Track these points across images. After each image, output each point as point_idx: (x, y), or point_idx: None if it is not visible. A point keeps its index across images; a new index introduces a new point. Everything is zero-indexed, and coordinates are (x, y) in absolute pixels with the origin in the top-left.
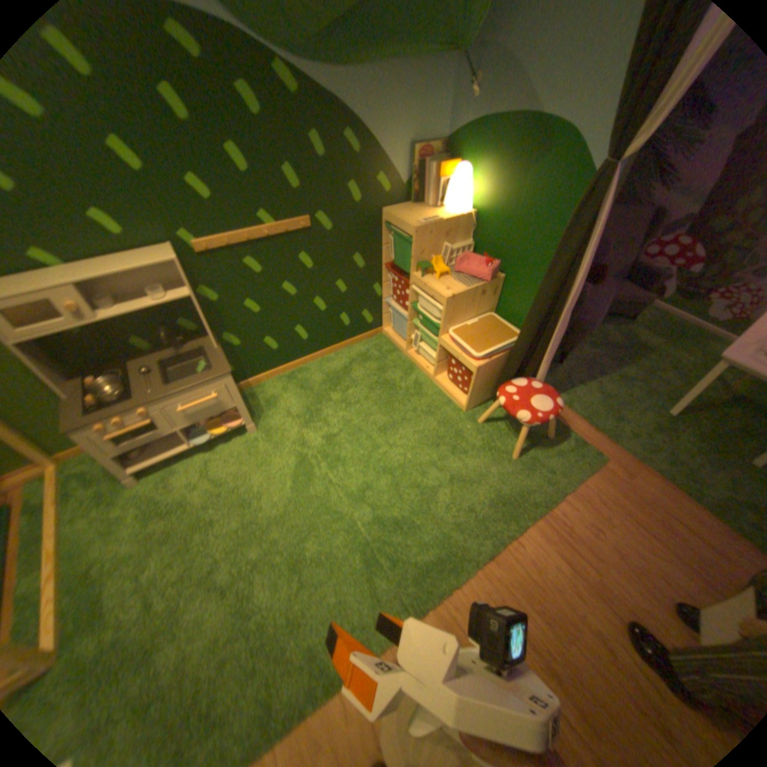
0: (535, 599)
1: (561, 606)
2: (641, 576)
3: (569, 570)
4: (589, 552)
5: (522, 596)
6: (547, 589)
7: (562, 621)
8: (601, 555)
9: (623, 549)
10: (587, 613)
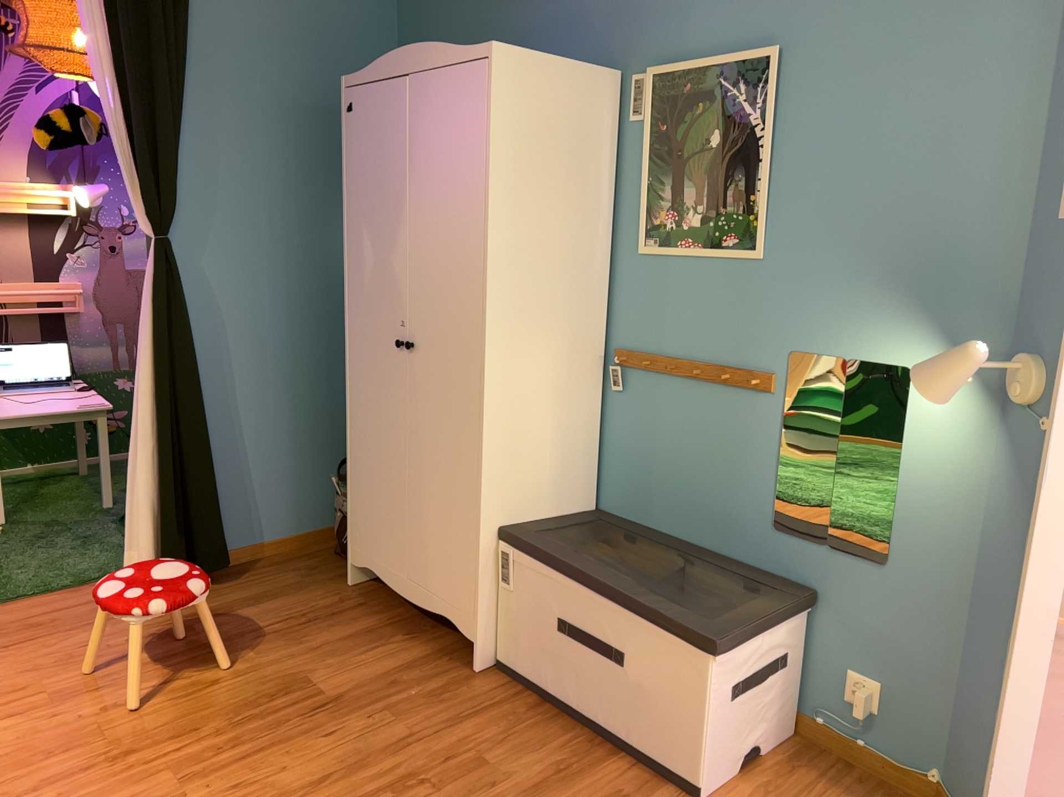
0: (22, 759)
1: (49, 735)
2: (65, 659)
3: (9, 718)
4: (1, 694)
5: (7, 772)
6: (17, 745)
7: (67, 736)
8: (14, 685)
9: (22, 665)
10: (74, 712)
